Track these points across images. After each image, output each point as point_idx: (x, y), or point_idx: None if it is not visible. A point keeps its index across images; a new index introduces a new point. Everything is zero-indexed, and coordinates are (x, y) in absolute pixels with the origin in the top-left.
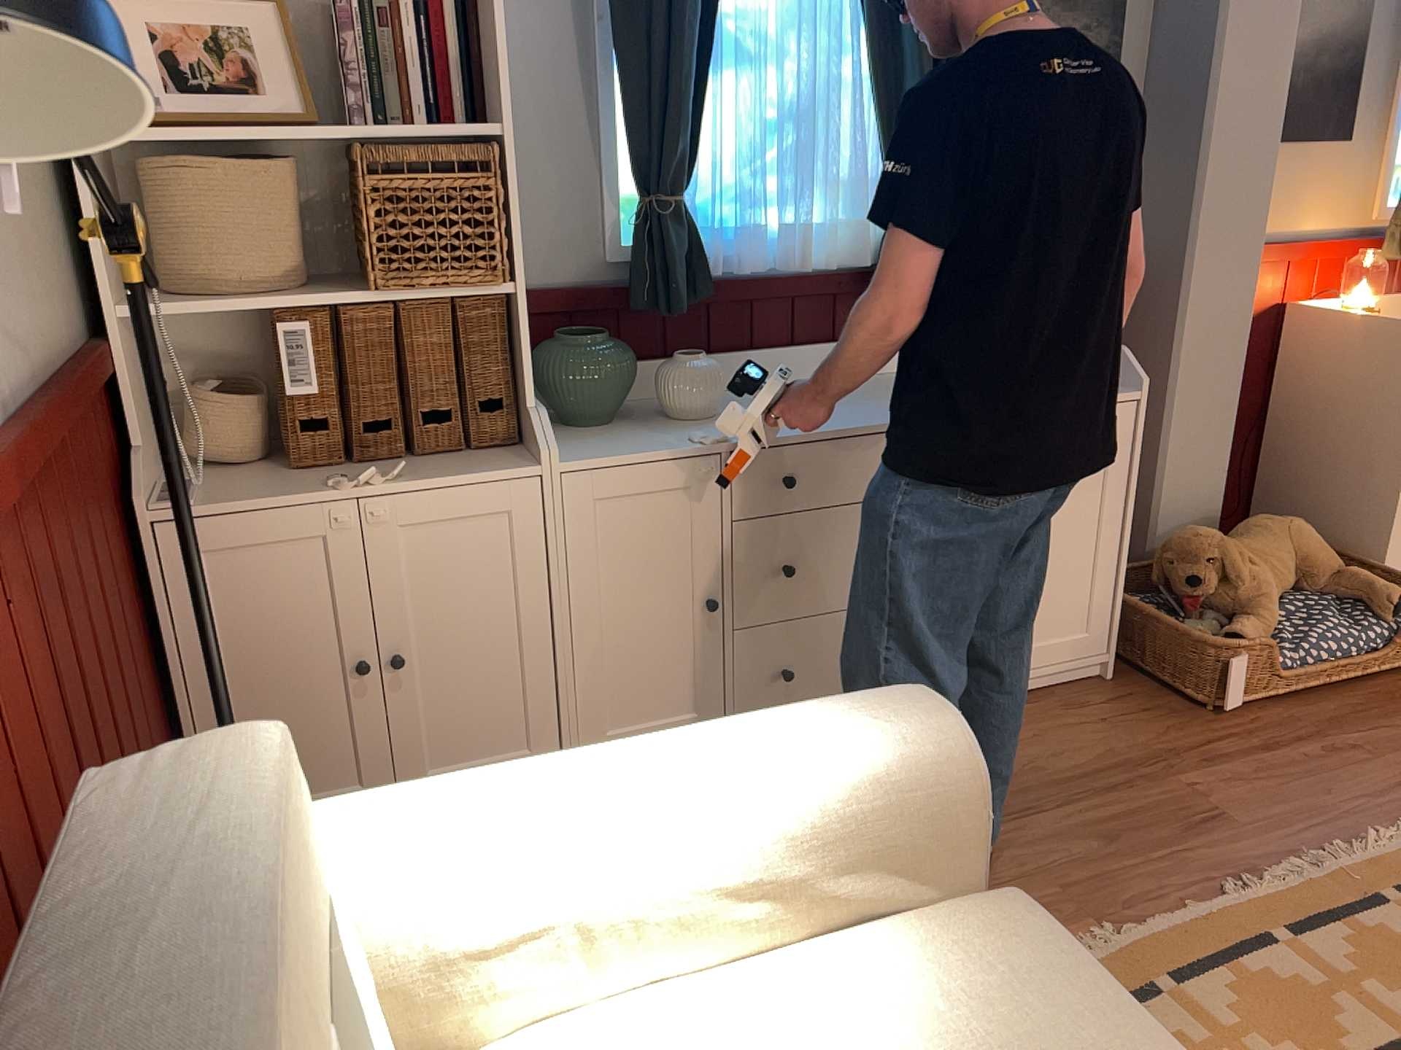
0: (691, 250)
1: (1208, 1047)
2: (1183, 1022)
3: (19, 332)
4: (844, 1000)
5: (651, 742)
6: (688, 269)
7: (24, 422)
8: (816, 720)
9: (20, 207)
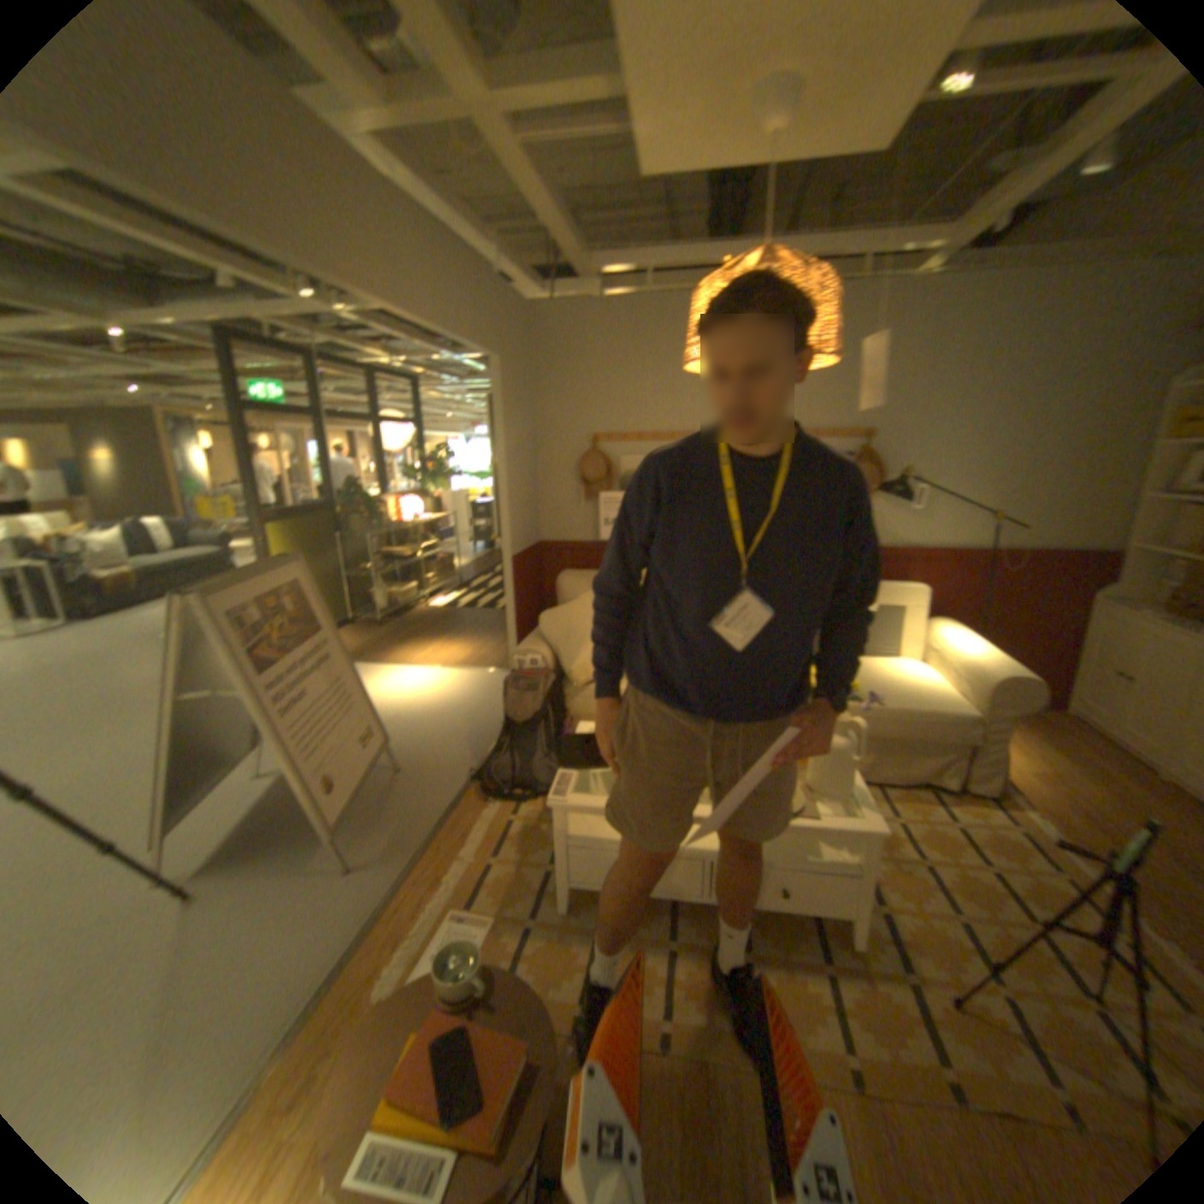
0: None
1: (1026, 868)
2: (1040, 869)
3: (1046, 537)
4: (933, 687)
5: (991, 649)
6: None
7: (1005, 550)
8: (1006, 663)
9: (1082, 511)
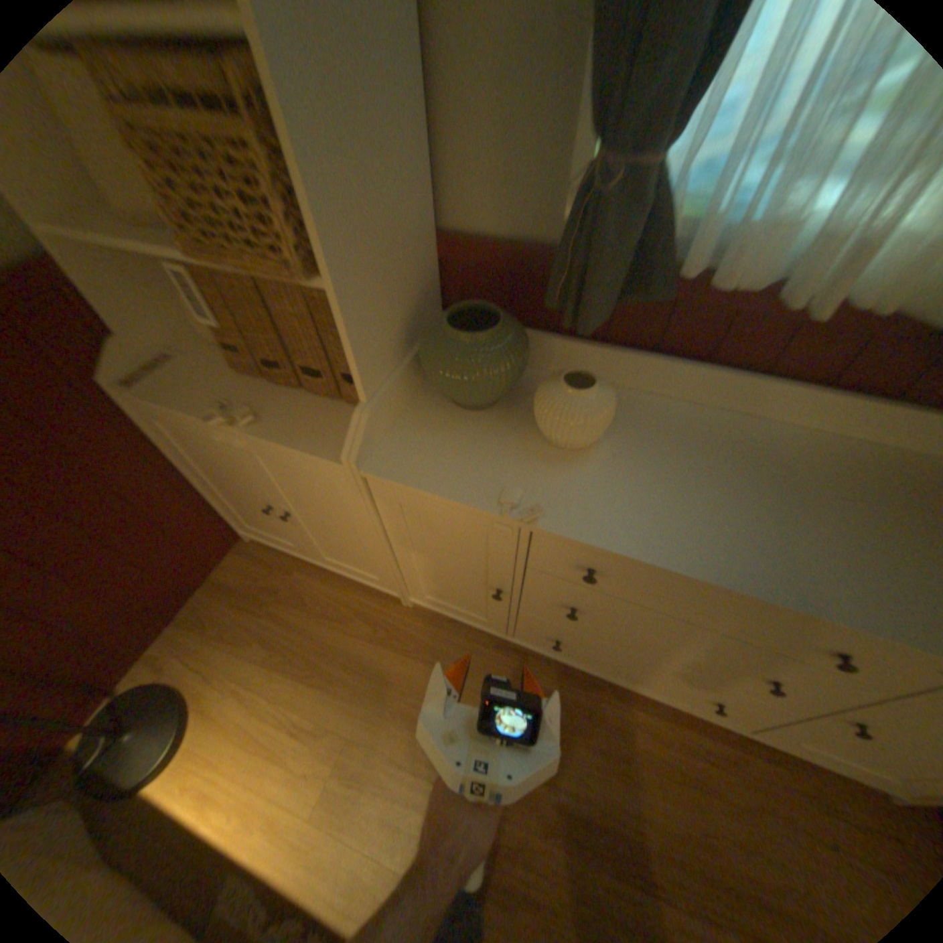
0: (651, 240)
1: None
2: None
3: None
4: None
5: None
6: (639, 266)
7: None
8: None
9: None
